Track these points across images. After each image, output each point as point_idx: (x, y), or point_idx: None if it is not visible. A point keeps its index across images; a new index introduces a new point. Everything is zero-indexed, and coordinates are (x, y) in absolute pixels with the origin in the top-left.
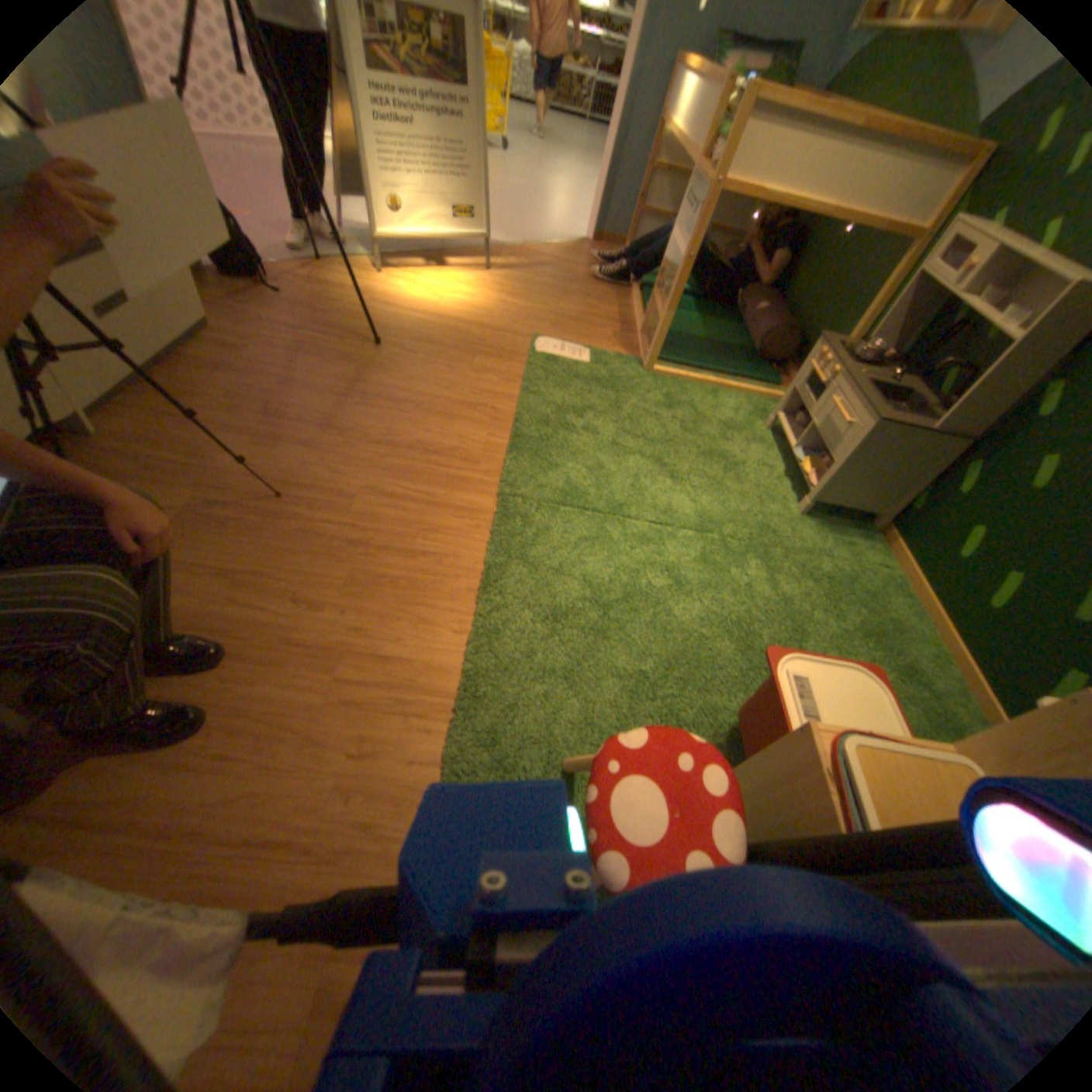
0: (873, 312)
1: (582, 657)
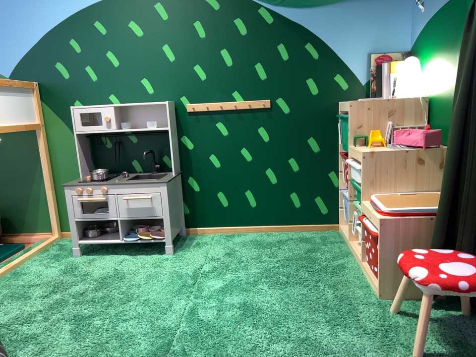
0: (43, 172)
1: (328, 353)
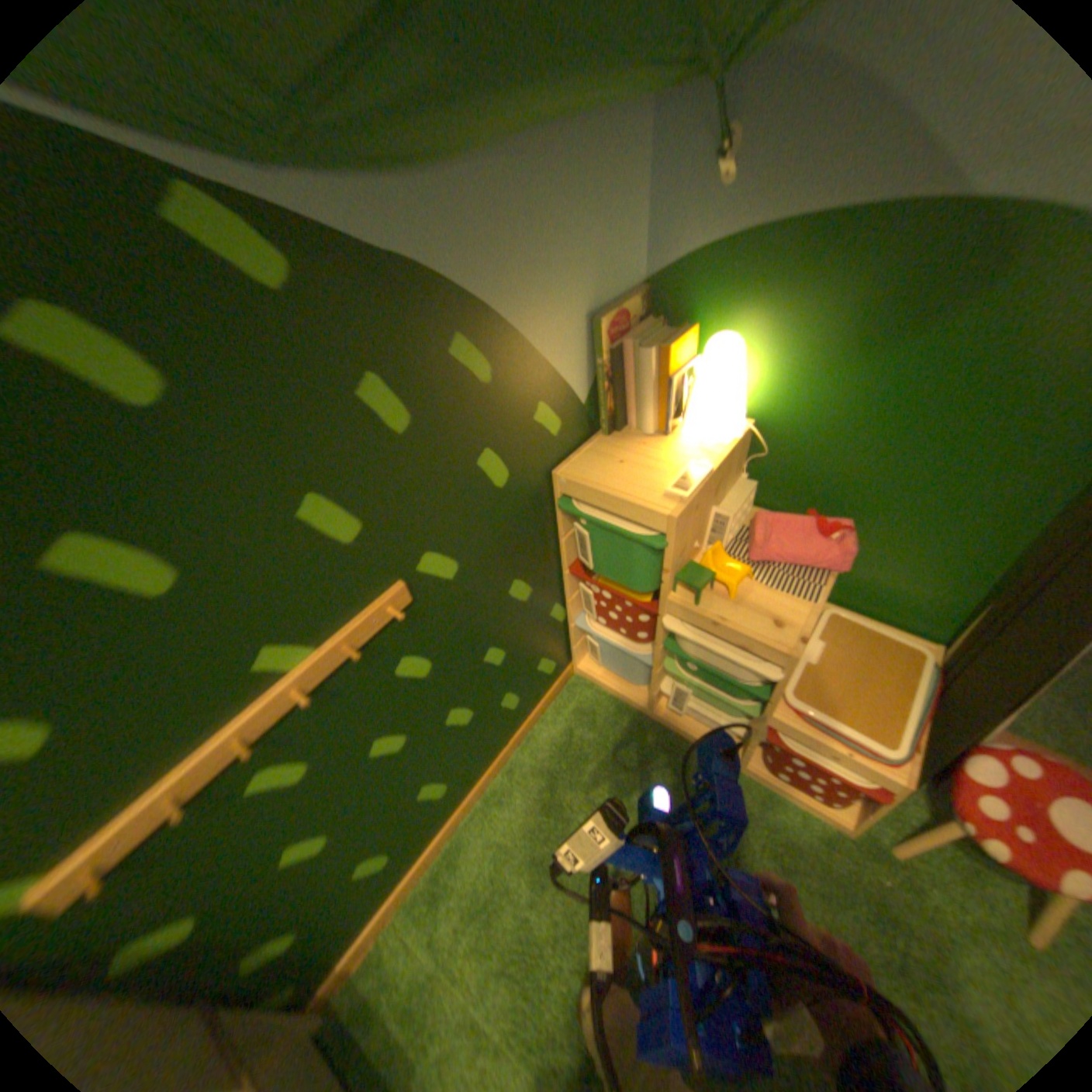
0: None
1: None
